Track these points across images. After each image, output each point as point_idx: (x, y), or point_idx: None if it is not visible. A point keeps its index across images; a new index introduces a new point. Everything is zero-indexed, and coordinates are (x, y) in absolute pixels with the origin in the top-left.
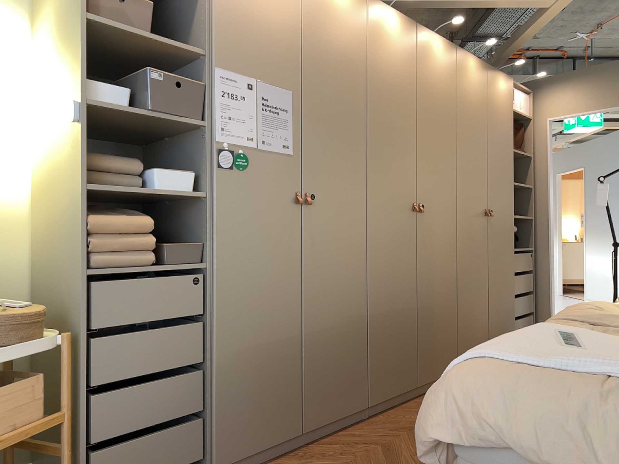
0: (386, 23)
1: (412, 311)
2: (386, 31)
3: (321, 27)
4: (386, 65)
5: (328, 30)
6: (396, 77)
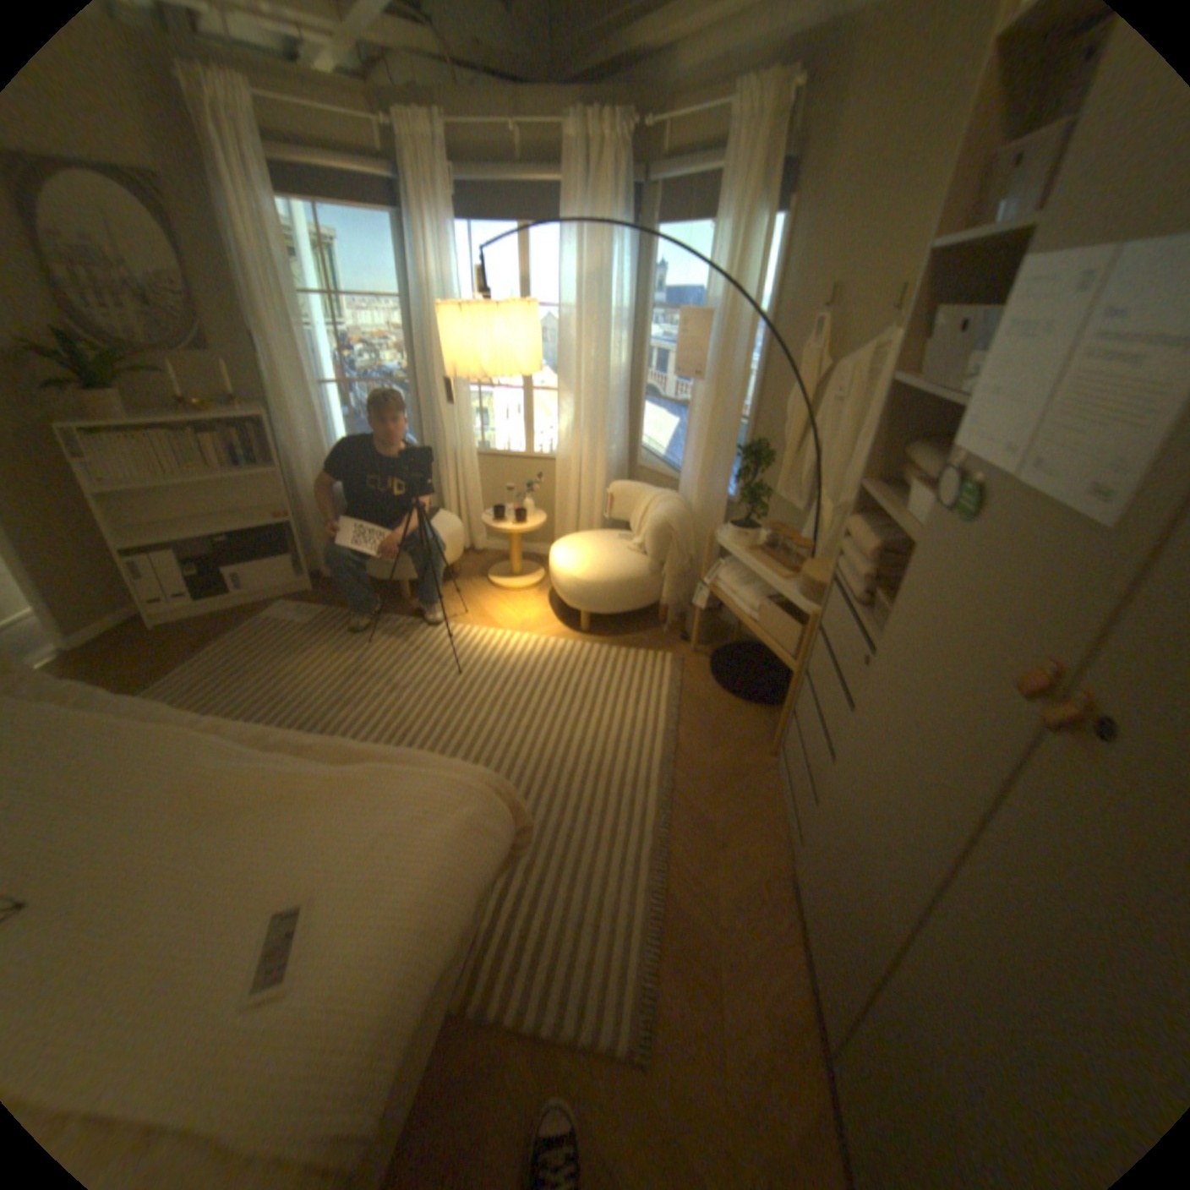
0: None
1: None
2: None
3: None
4: None
5: None
6: None
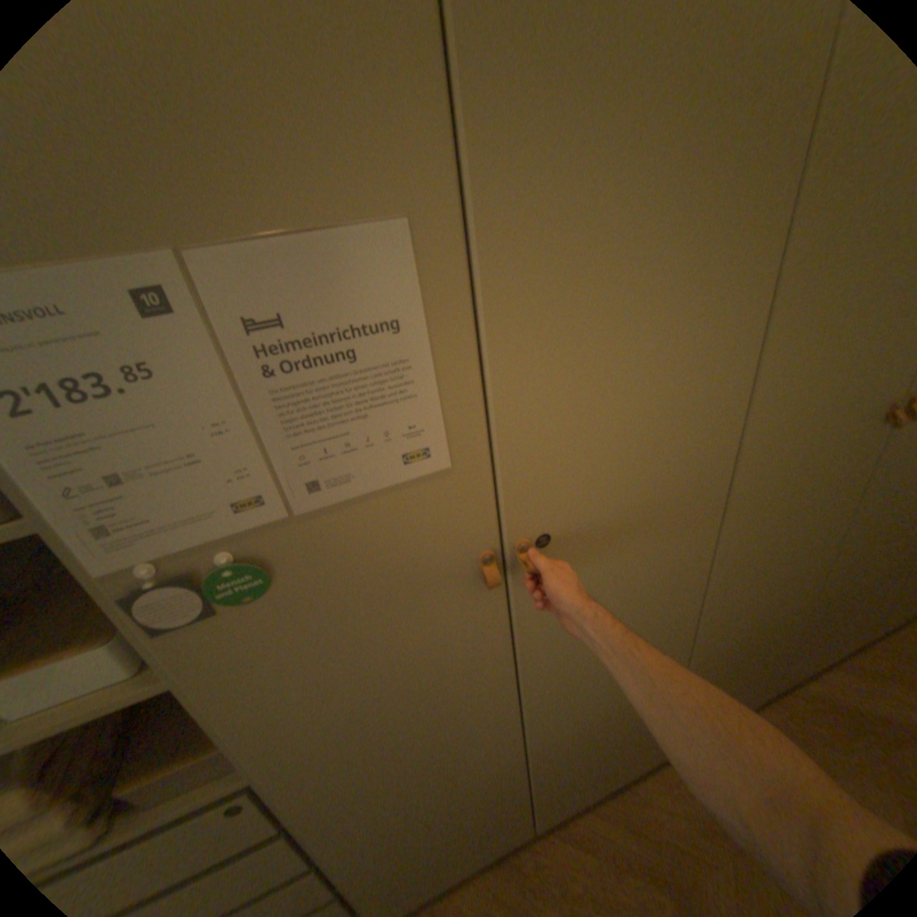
0: None
1: (813, 602)
2: None
3: None
4: None
5: None
6: None
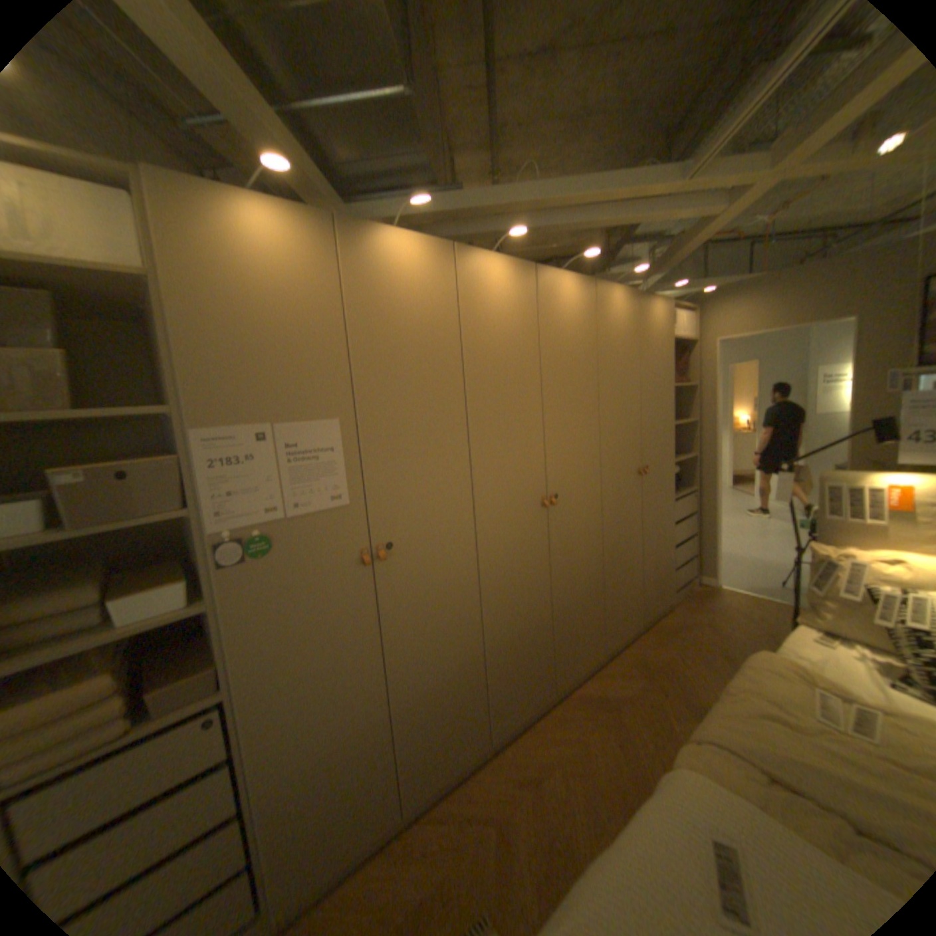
0: (494, 275)
1: (551, 616)
2: (495, 287)
3: (388, 311)
4: (498, 333)
5: (400, 312)
6: (514, 346)
